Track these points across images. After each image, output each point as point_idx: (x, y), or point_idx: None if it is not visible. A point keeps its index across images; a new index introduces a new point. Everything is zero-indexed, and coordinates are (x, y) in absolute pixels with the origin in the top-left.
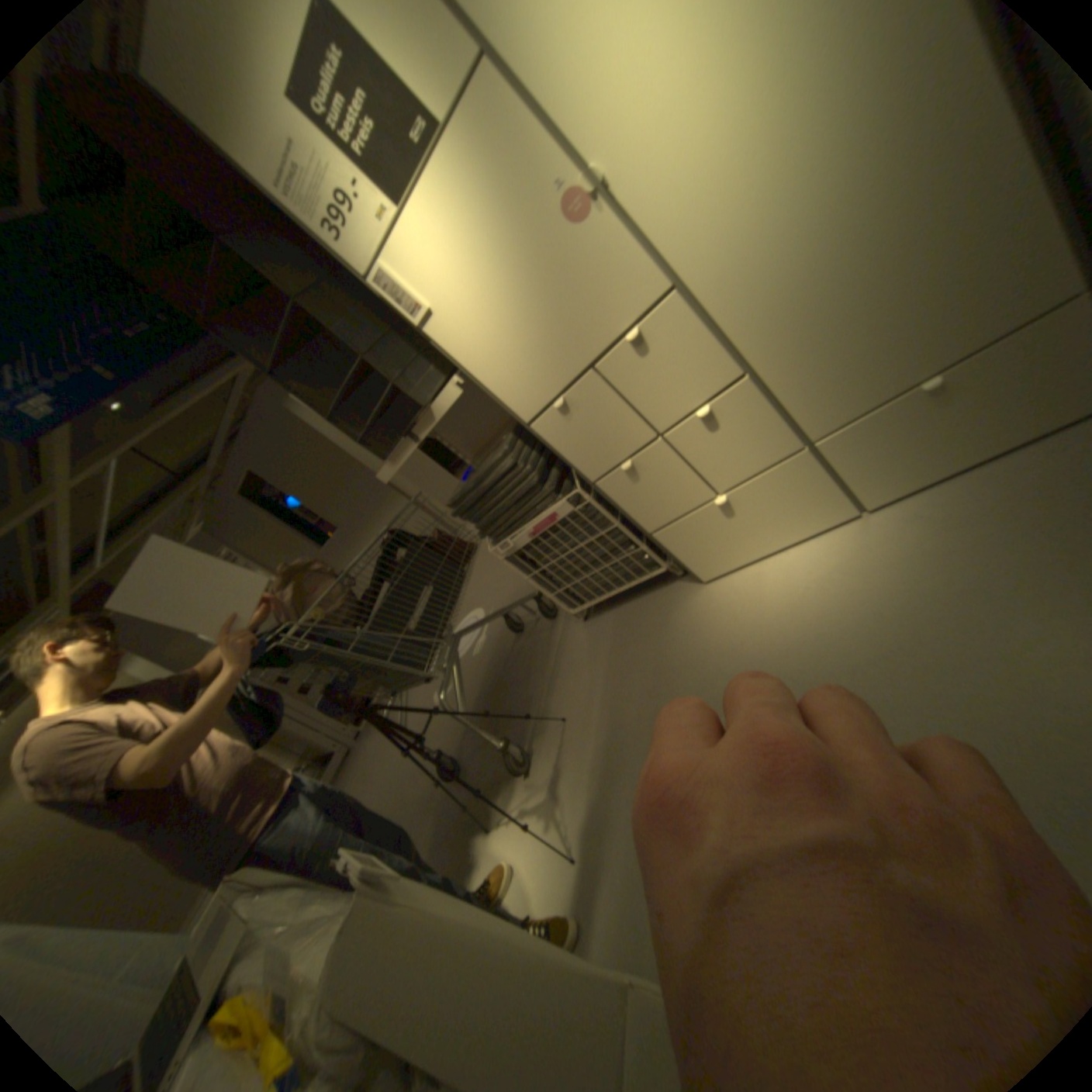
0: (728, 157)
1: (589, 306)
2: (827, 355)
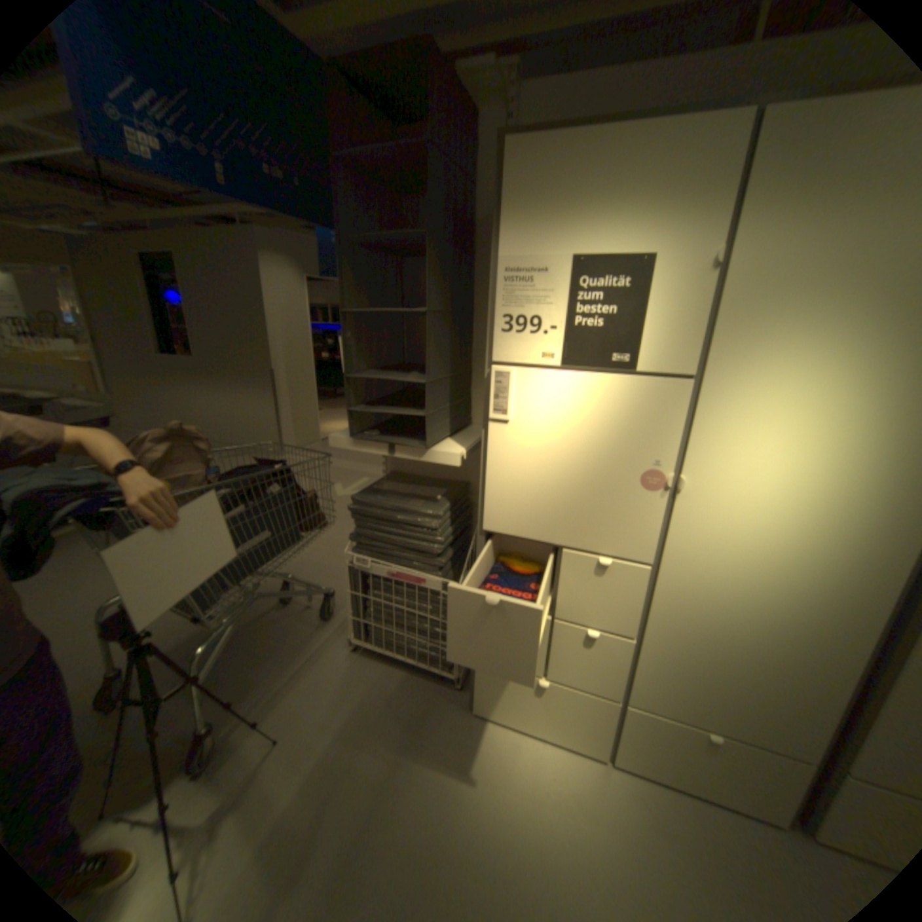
0: (743, 550)
1: (598, 523)
2: (683, 674)
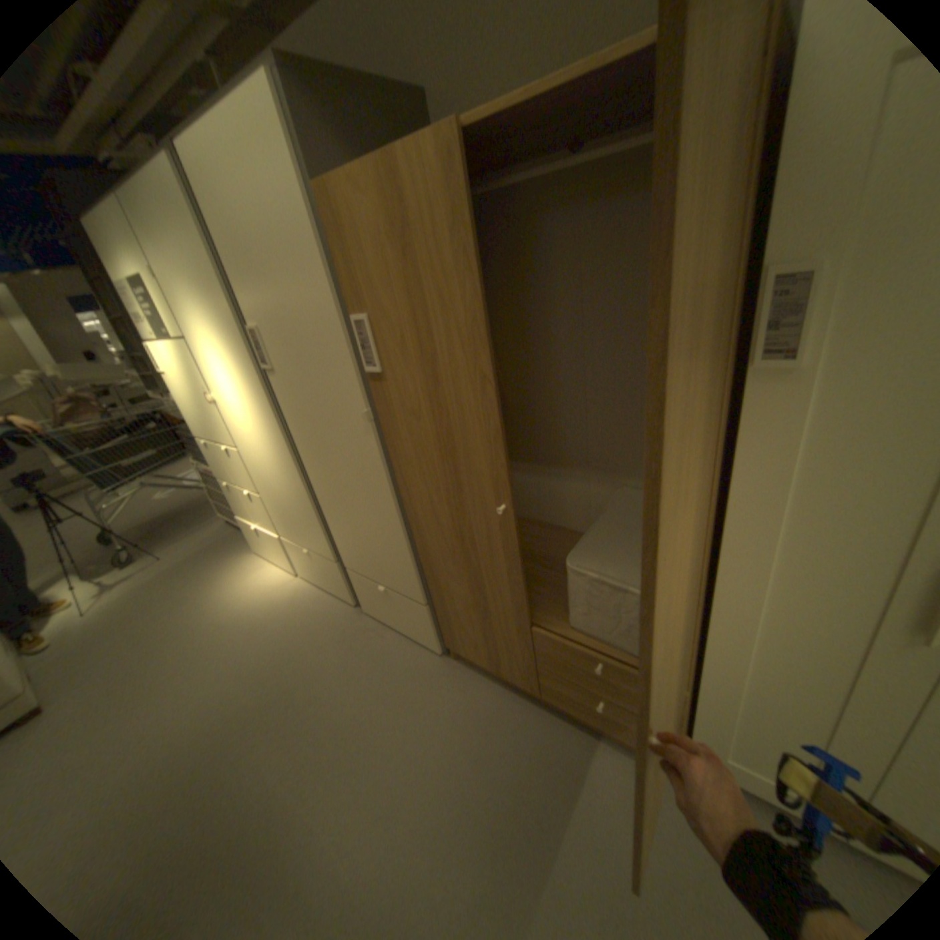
0: (248, 435)
1: (214, 428)
2: (279, 513)
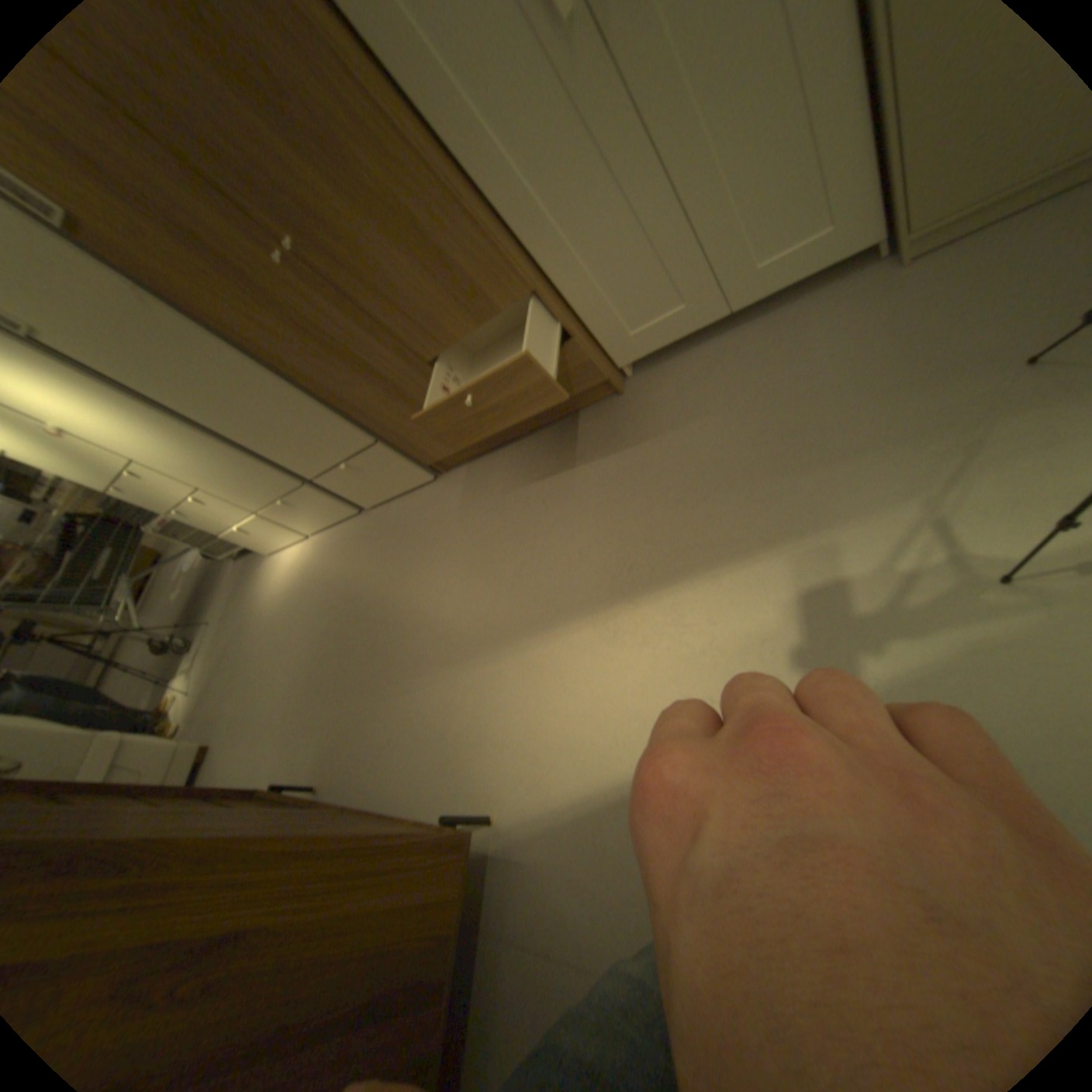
0: (113, 430)
1: (94, 458)
2: (226, 486)
